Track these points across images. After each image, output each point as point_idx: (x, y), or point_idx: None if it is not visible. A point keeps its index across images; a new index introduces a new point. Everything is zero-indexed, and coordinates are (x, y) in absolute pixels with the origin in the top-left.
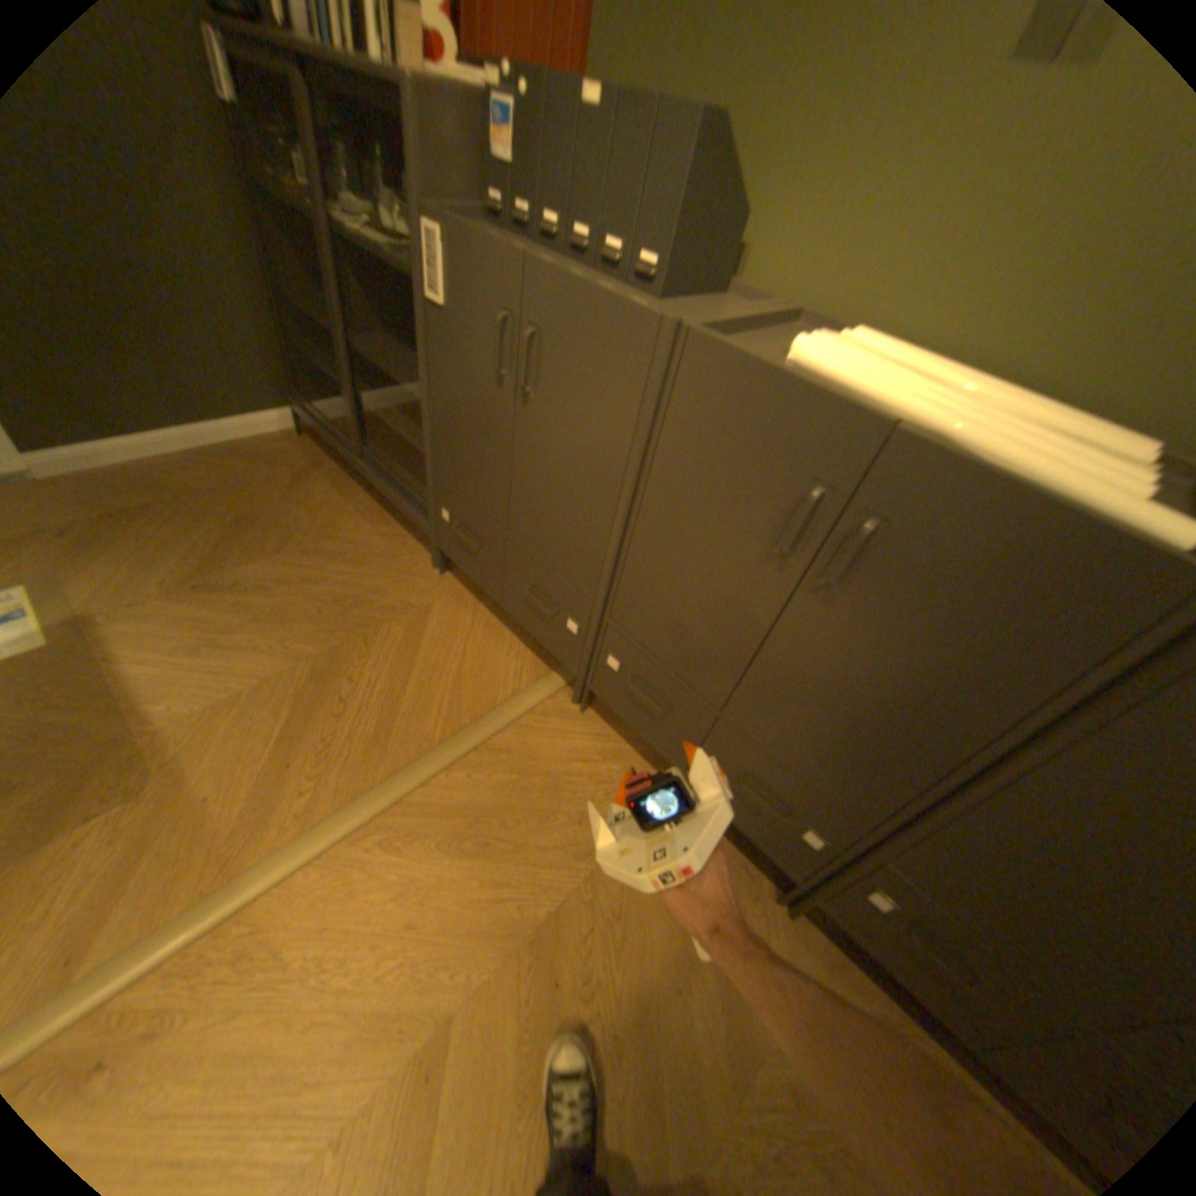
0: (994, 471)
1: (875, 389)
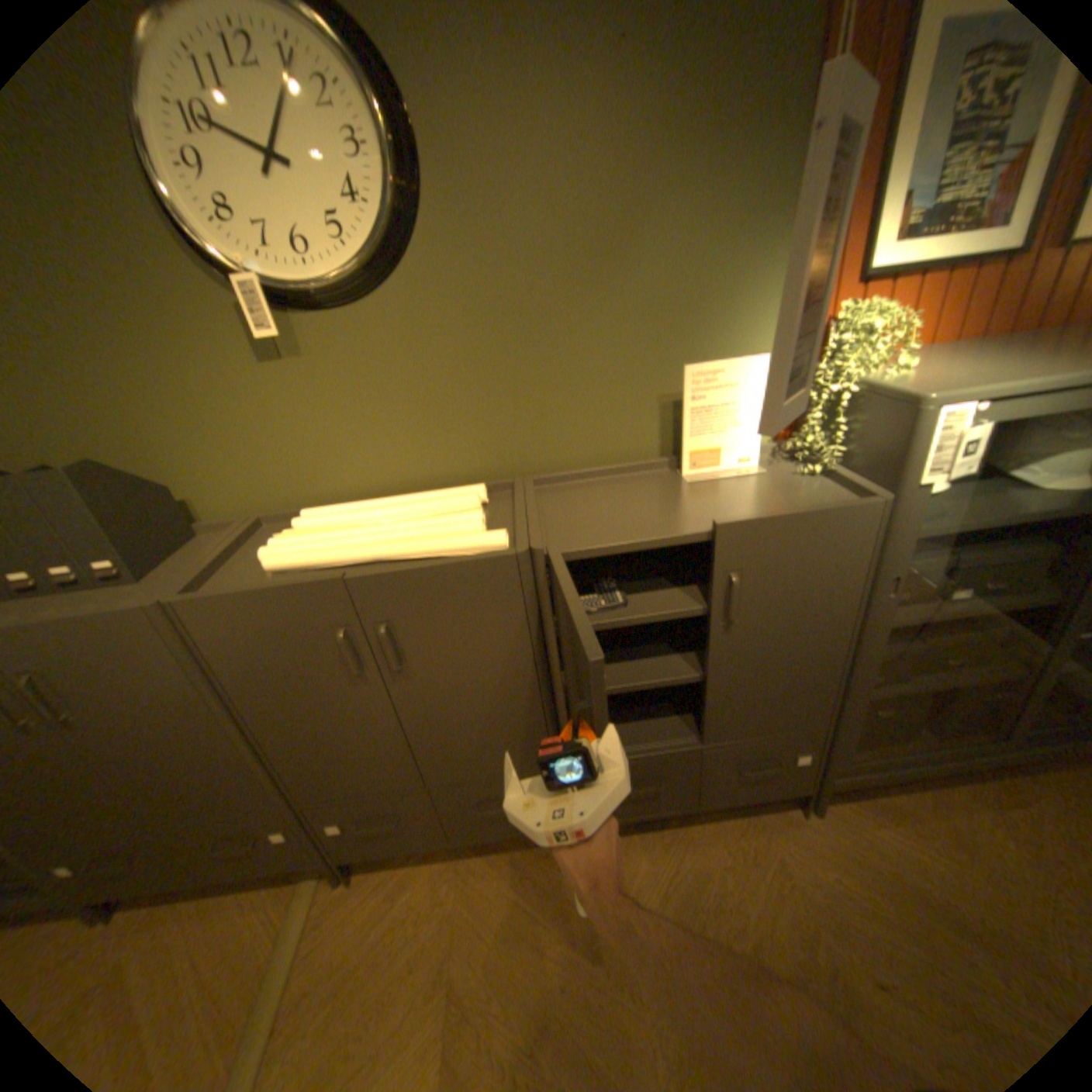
0: (404, 572)
1: (323, 562)
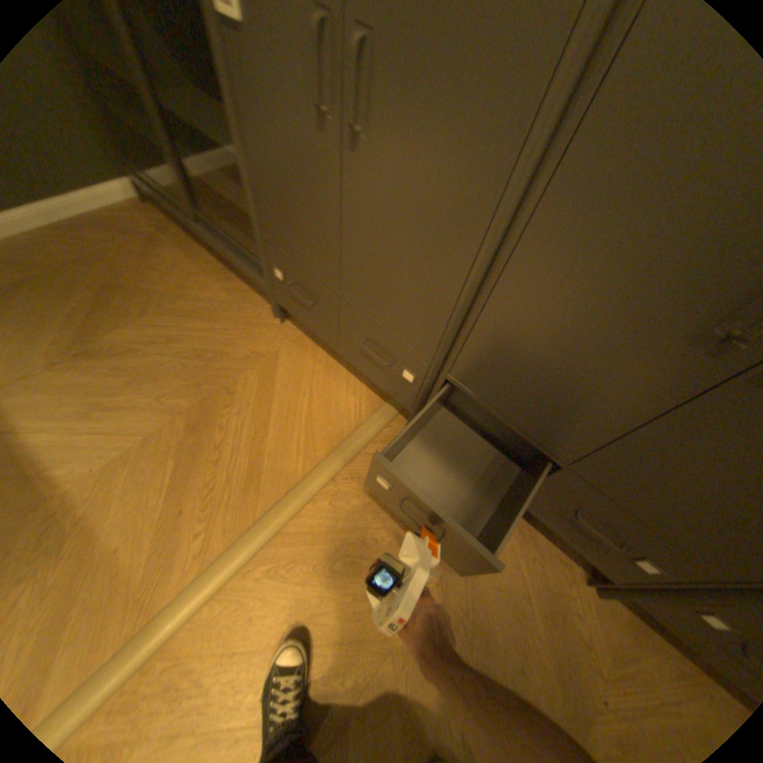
0: None
1: None
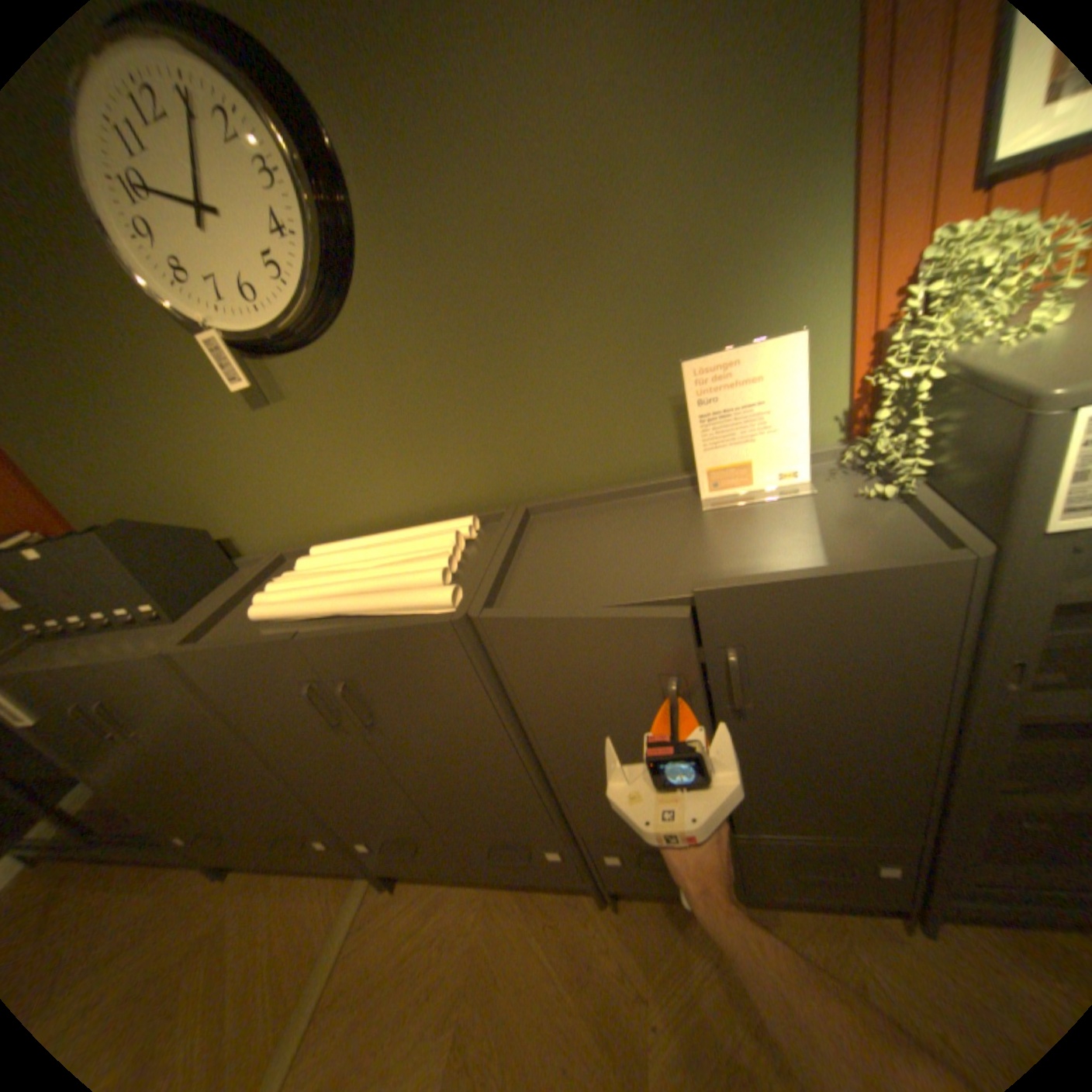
0: (345, 635)
1: (292, 614)
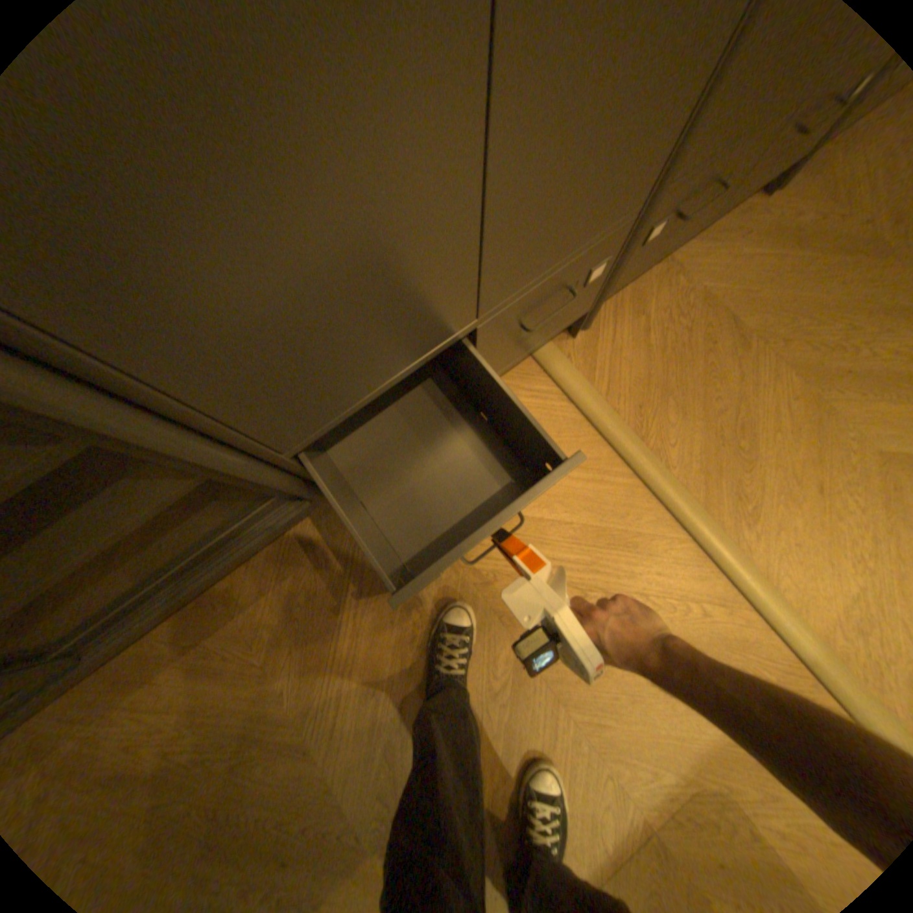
0: None
1: None
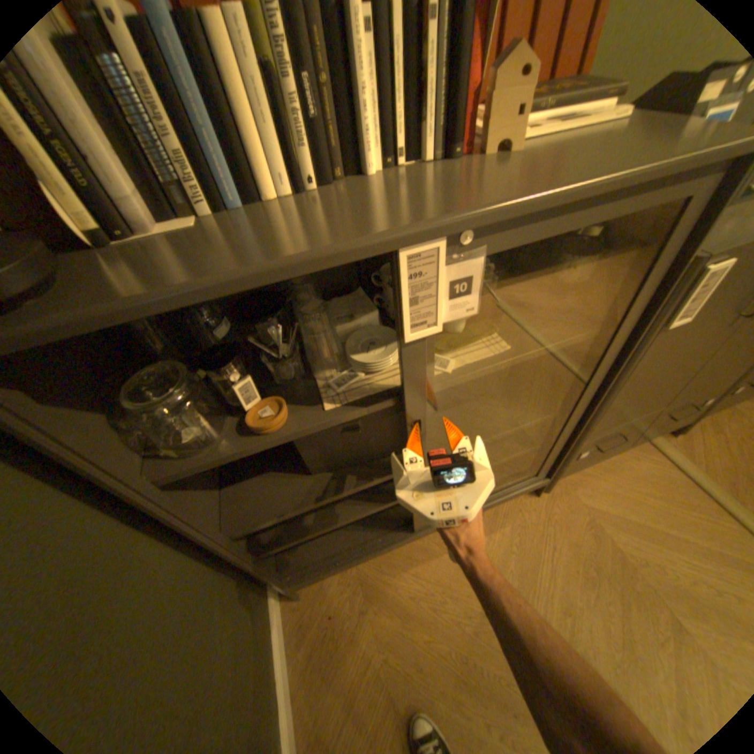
0: None
1: None
